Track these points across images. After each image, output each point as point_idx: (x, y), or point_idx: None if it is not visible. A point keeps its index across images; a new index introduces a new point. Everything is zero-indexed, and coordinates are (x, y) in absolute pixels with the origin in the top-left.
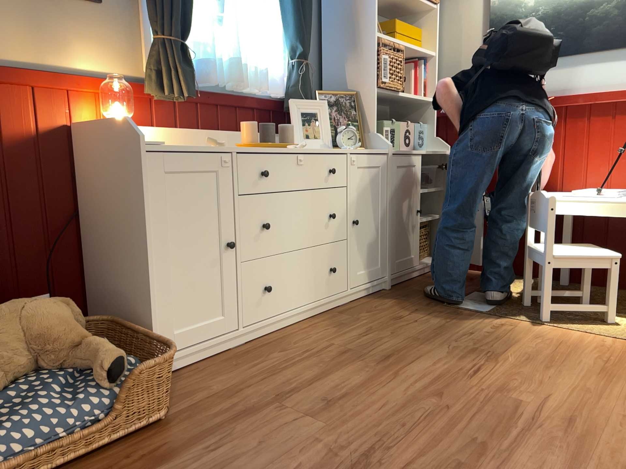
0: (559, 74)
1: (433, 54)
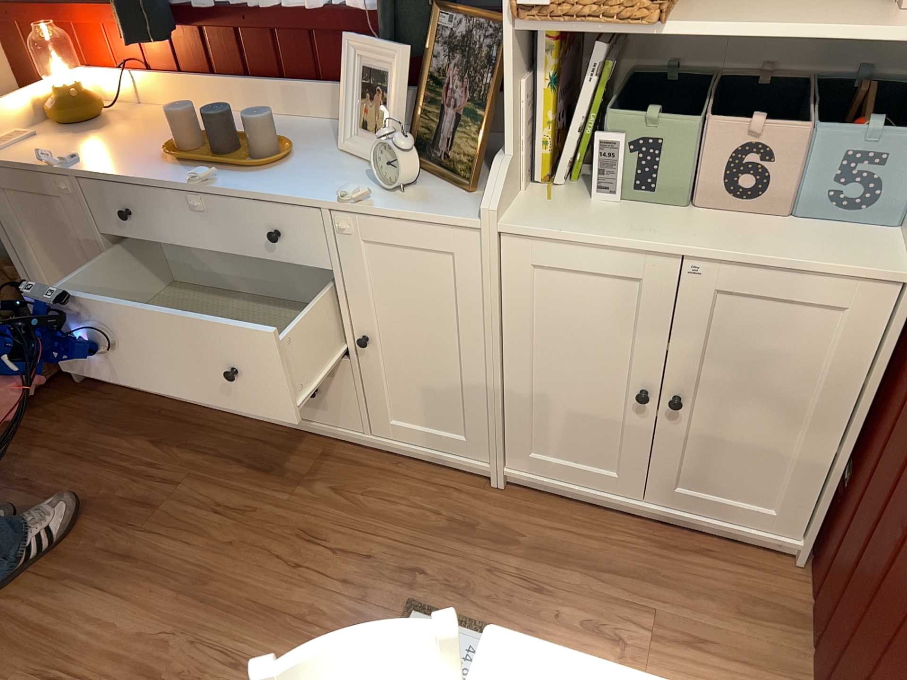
0: None
1: None
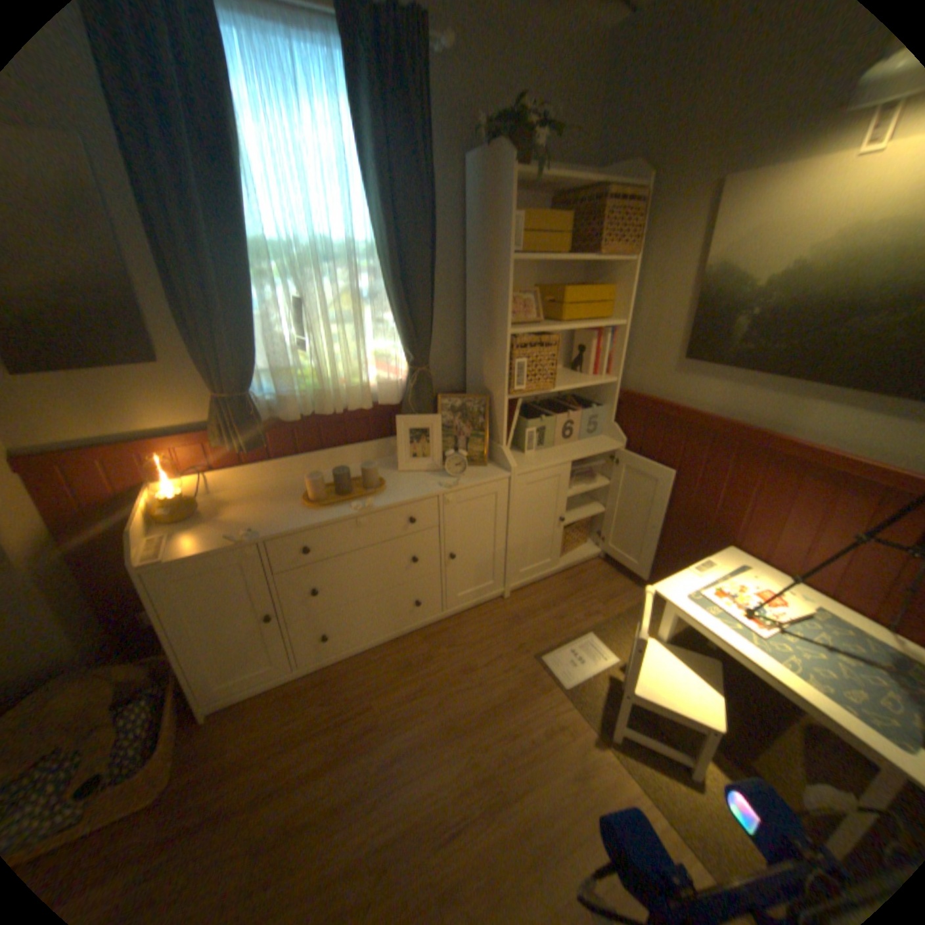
0: (780, 399)
1: (622, 324)
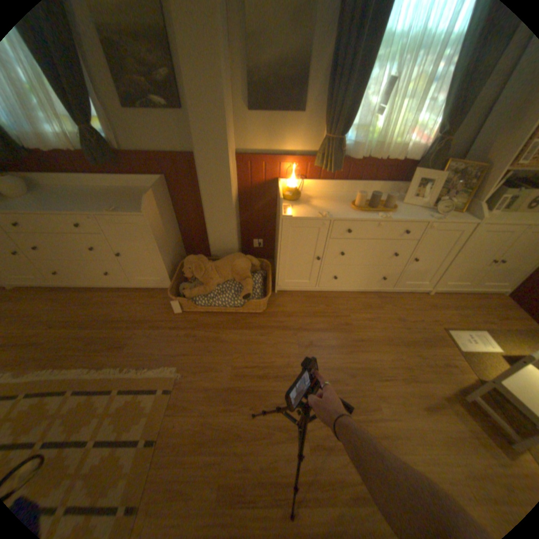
0: None
1: None
